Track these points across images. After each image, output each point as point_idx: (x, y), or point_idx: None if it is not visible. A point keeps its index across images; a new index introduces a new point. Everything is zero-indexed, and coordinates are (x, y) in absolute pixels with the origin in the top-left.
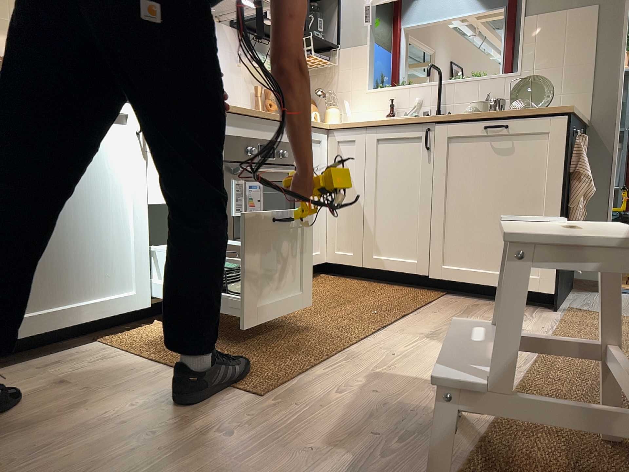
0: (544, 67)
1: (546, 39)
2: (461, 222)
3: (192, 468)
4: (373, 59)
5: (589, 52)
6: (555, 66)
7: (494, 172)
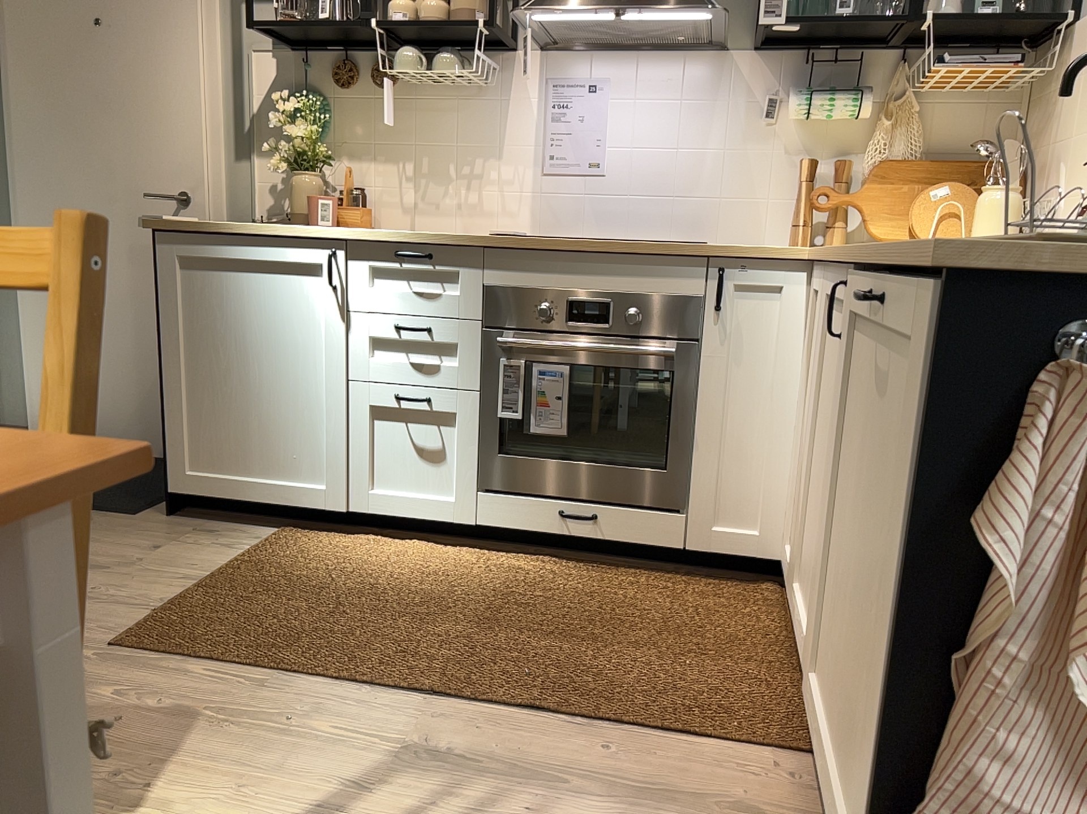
0: None
1: None
2: (844, 579)
3: None
4: None
5: None
6: None
7: (880, 456)
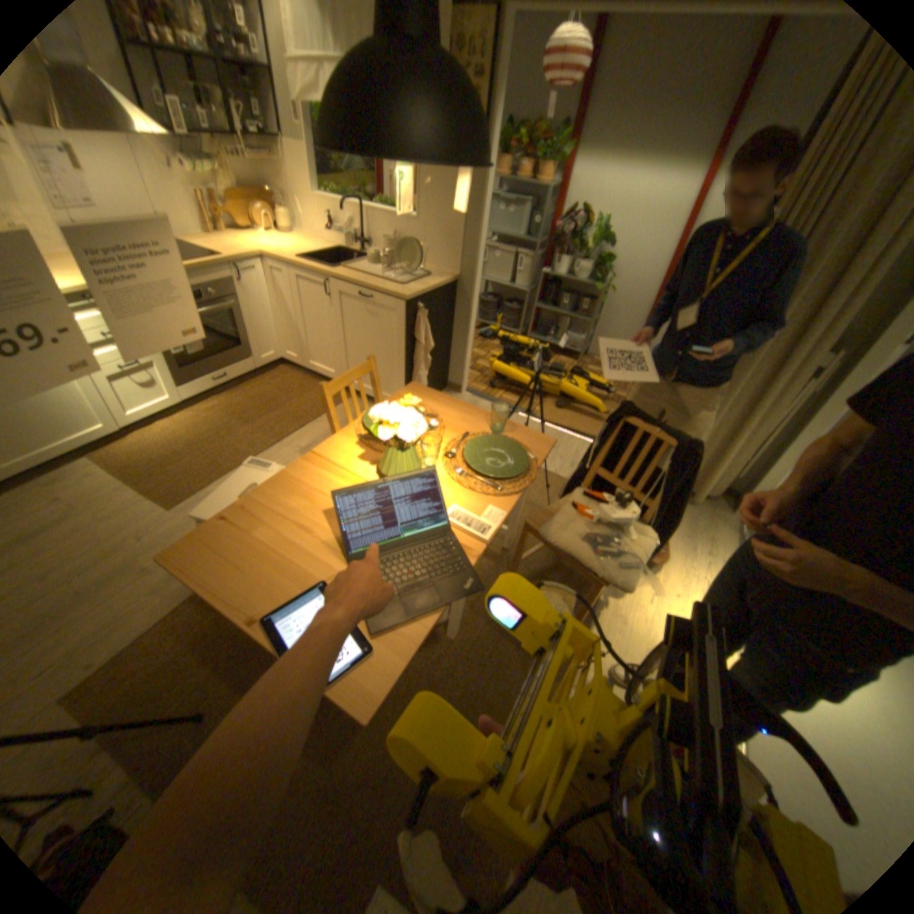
0: (434, 216)
1: (436, 189)
2: (355, 353)
3: (114, 557)
4: (314, 156)
5: (463, 213)
6: (441, 217)
7: (370, 326)
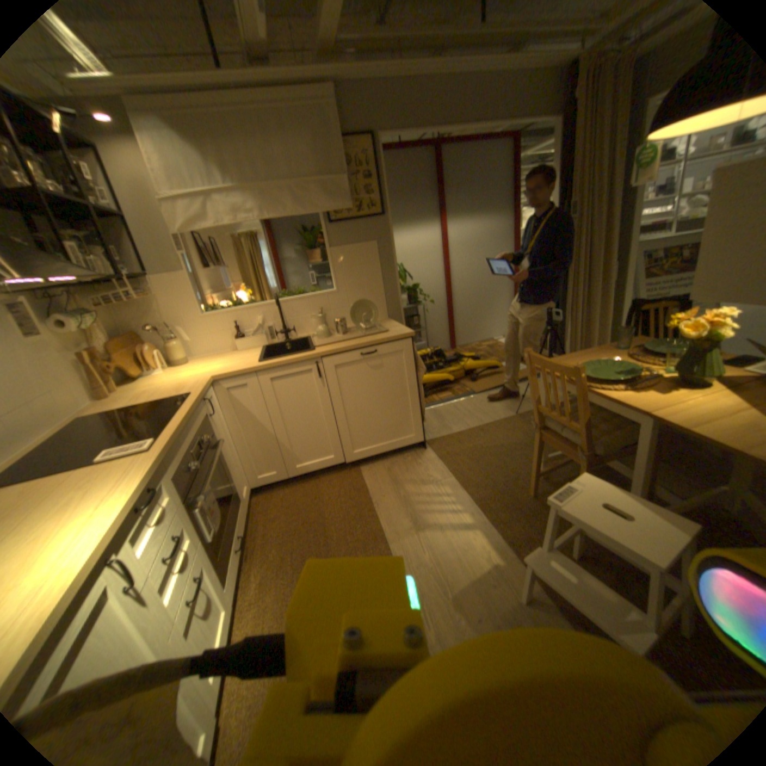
0: (353, 281)
1: (349, 261)
2: (358, 418)
3: None
4: (193, 279)
5: (378, 270)
6: (359, 280)
7: (373, 380)
